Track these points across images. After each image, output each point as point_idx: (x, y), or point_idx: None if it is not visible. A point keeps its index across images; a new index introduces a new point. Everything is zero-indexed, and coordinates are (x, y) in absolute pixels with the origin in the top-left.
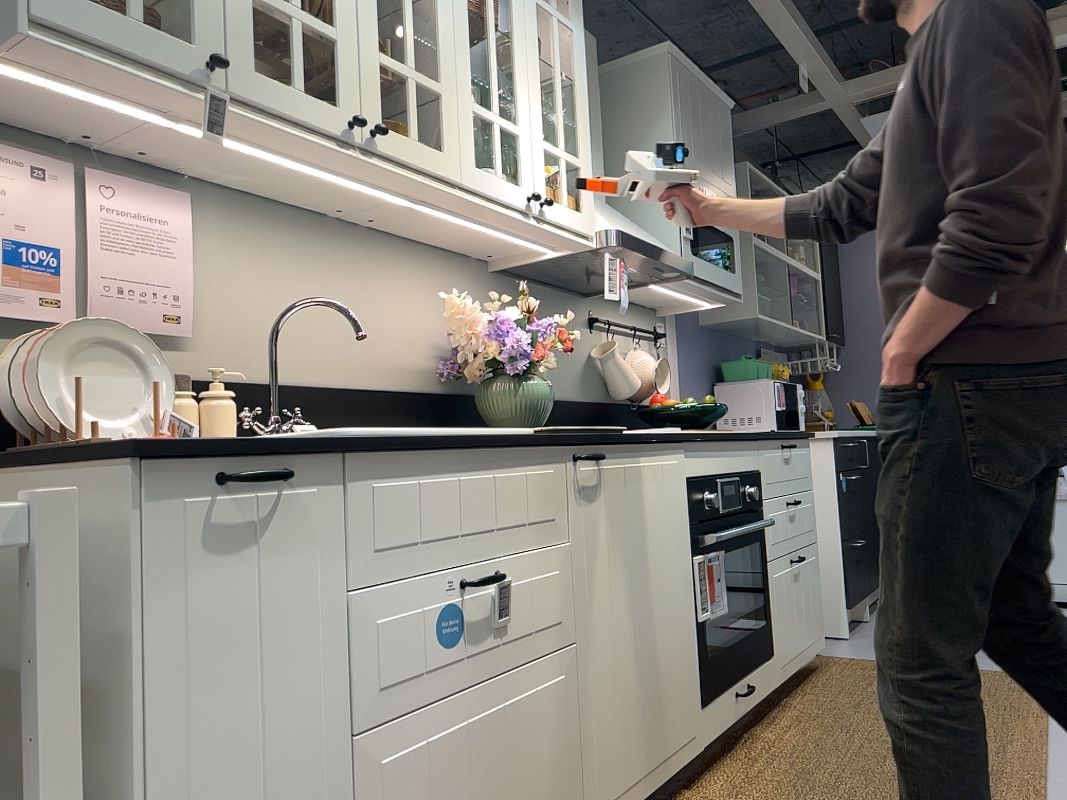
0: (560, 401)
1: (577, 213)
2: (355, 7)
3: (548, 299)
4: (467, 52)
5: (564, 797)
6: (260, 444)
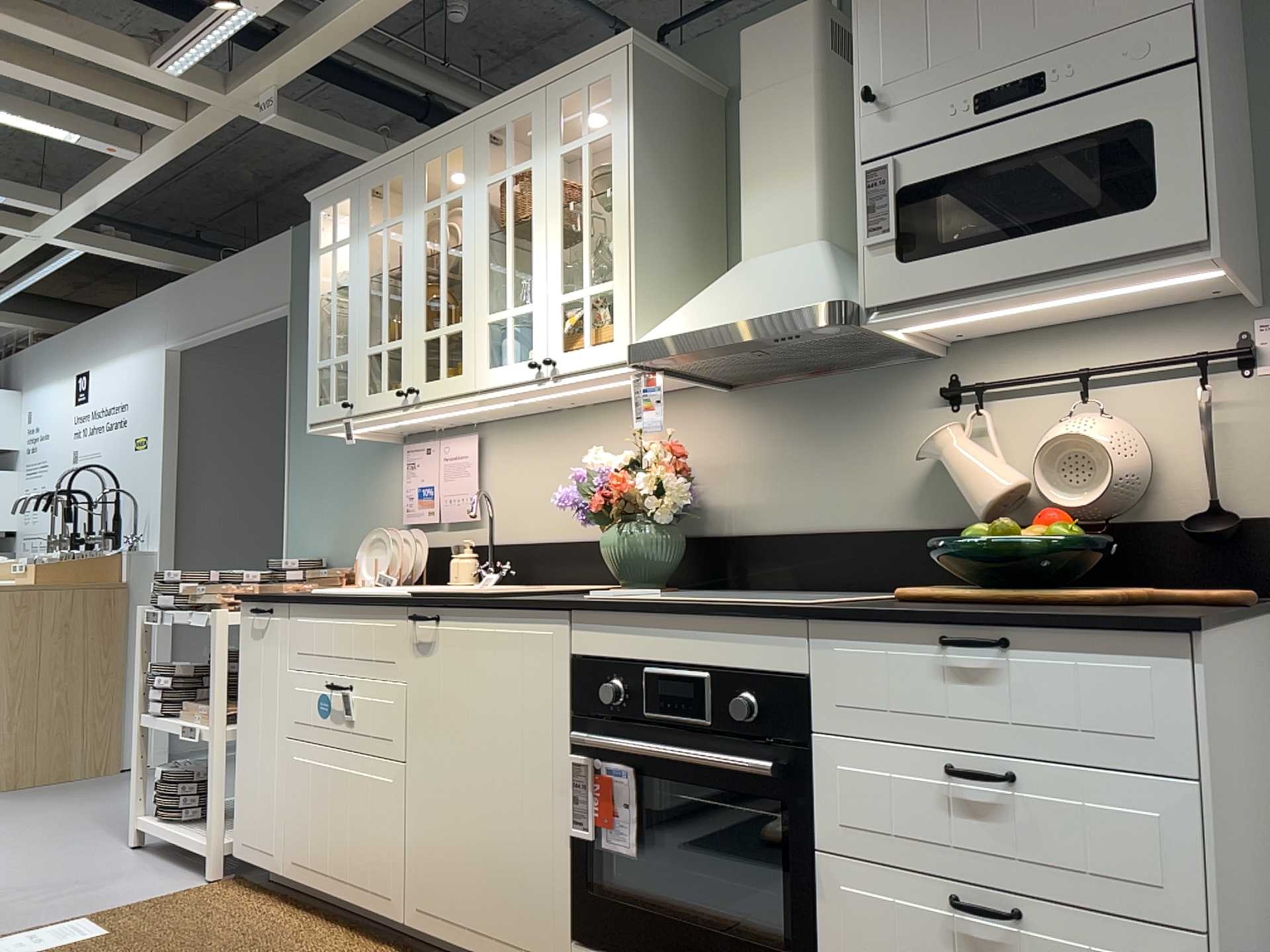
0: (849, 532)
1: (603, 343)
2: (411, 315)
3: (833, 391)
4: (483, 276)
5: (386, 867)
6: (261, 597)
